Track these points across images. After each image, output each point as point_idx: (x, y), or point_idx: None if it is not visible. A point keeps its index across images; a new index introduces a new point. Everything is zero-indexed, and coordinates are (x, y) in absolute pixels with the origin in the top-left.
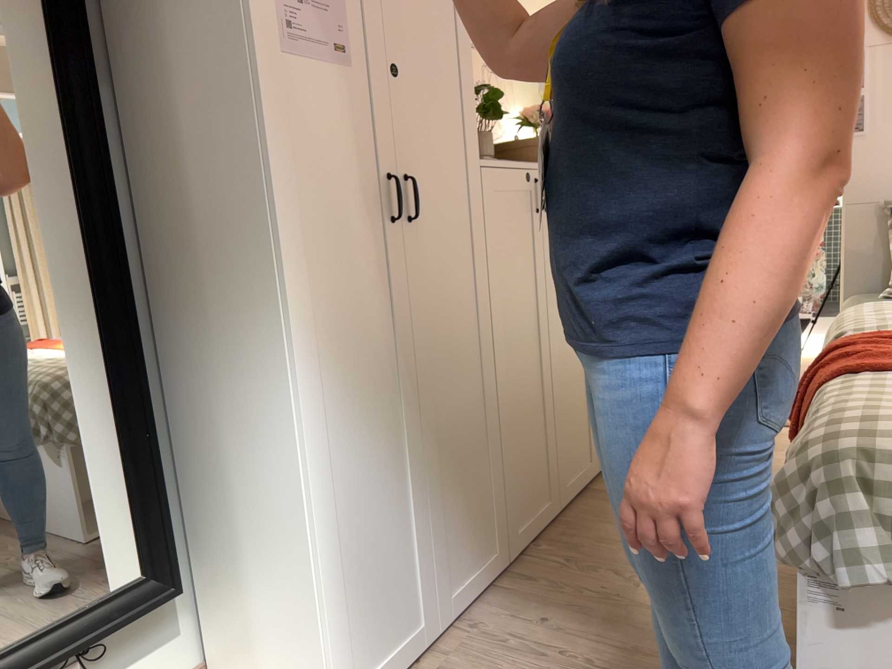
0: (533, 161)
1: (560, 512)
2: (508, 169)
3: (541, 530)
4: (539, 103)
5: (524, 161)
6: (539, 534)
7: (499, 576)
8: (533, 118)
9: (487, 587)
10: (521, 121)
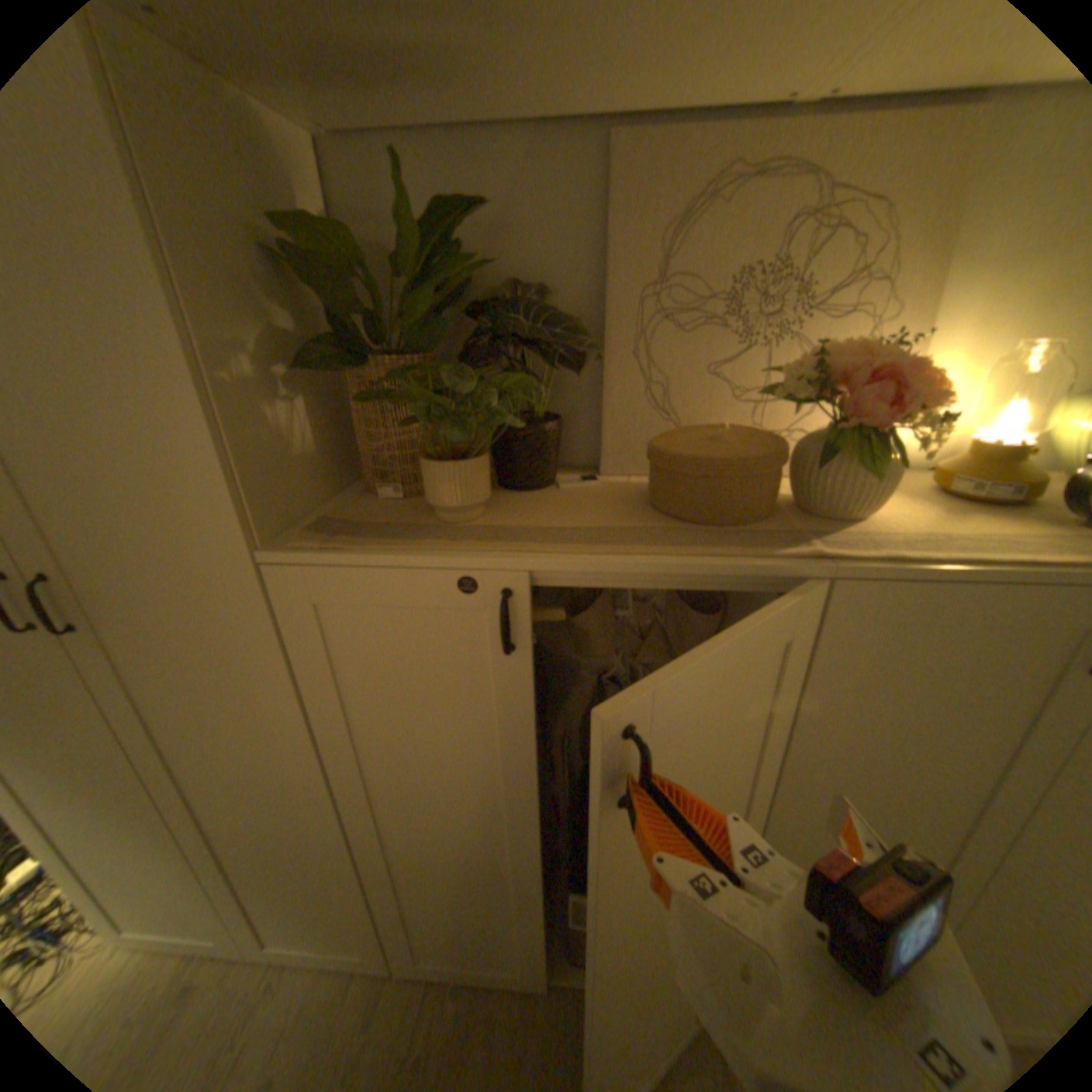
0: (515, 556)
1: (556, 998)
2: (389, 570)
3: (499, 988)
4: (867, 342)
5: (494, 549)
6: (485, 989)
7: (374, 978)
8: (803, 390)
9: (348, 972)
10: (780, 389)
